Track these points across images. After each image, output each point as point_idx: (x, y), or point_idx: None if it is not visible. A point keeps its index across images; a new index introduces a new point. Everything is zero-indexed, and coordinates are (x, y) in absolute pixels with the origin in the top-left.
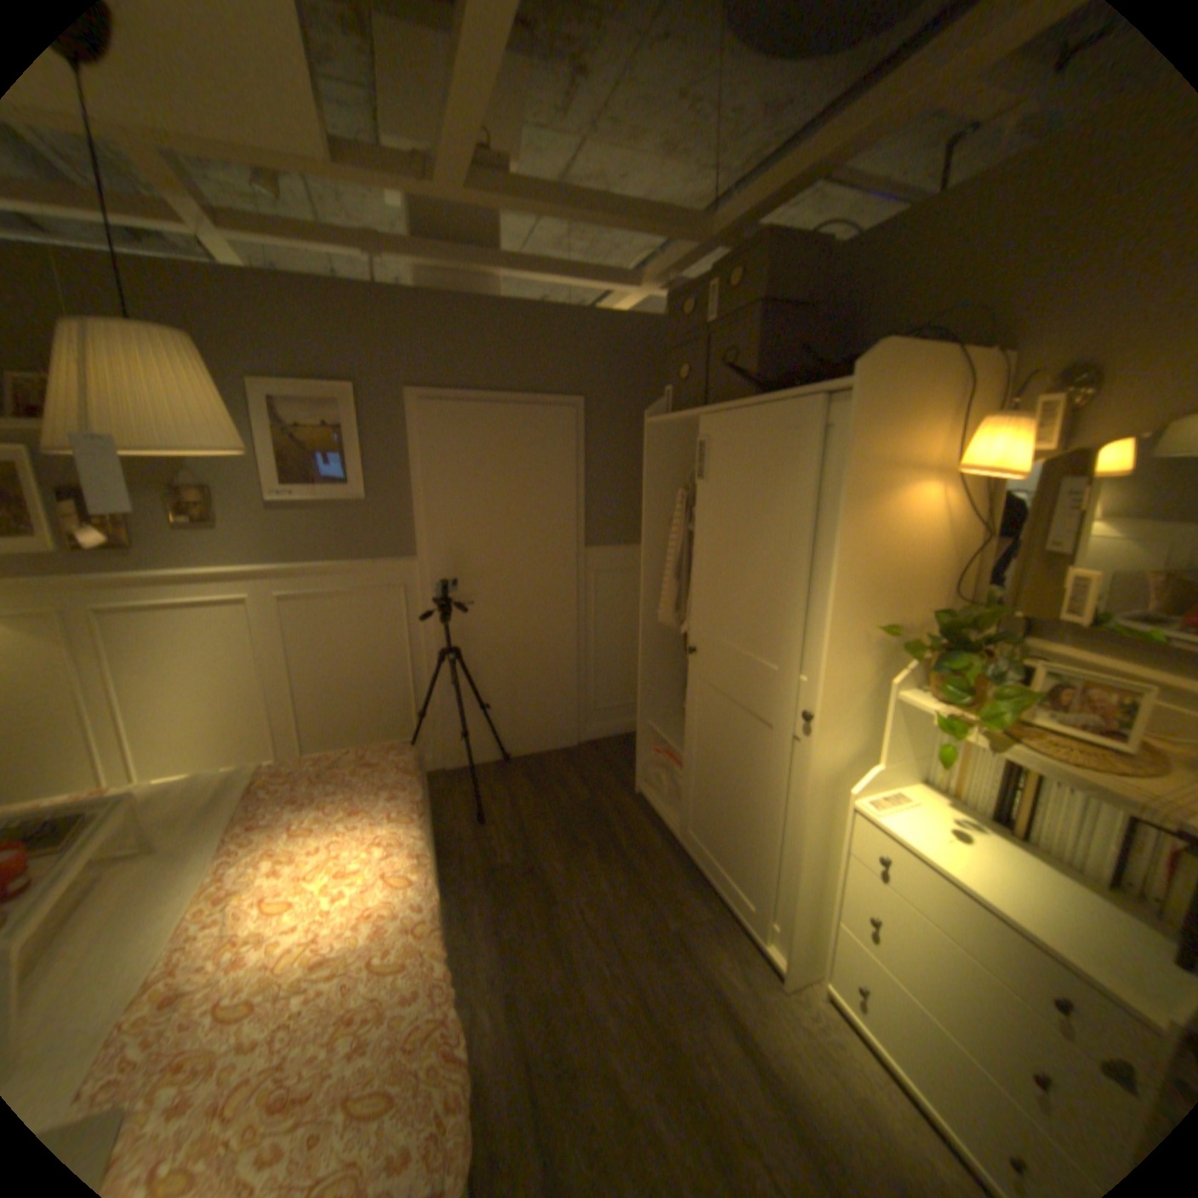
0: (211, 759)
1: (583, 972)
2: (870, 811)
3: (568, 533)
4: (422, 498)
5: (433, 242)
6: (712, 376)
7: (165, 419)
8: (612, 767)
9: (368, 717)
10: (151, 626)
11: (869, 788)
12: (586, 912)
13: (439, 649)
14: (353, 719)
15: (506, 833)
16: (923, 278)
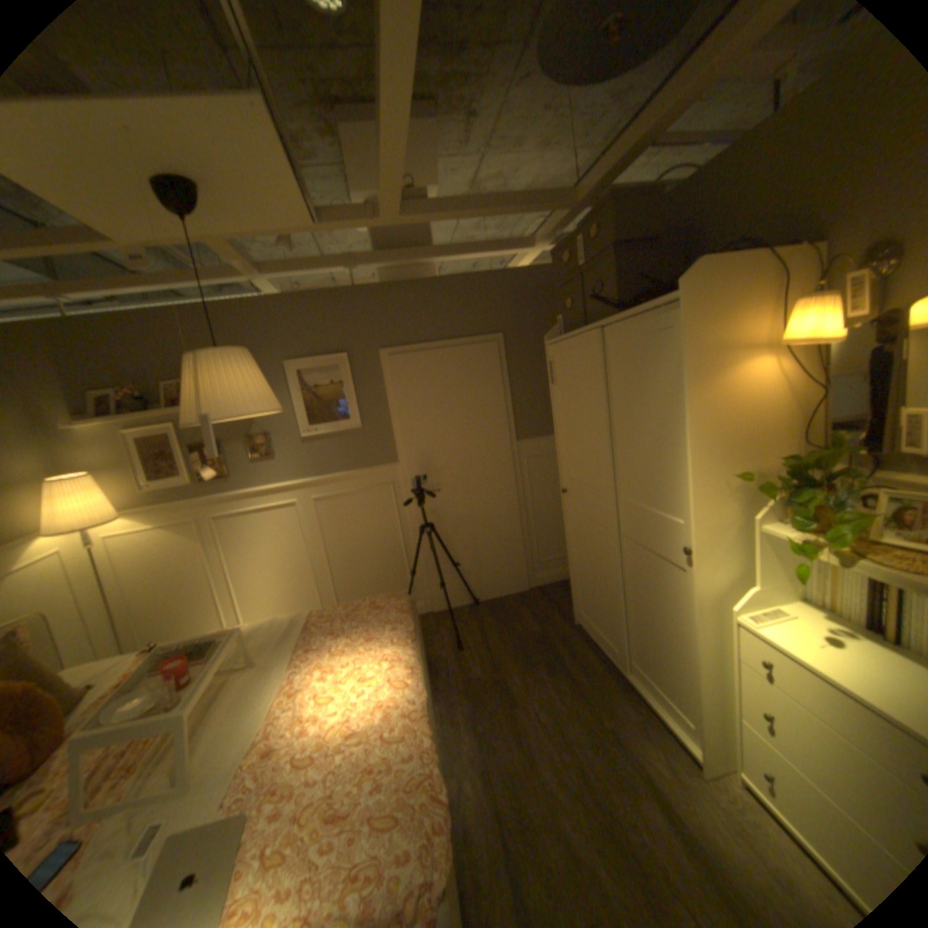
0: (283, 611)
1: (538, 758)
2: (750, 624)
3: (502, 432)
4: (397, 422)
5: (387, 252)
6: (587, 303)
7: (237, 400)
8: (556, 606)
9: (377, 577)
10: (243, 526)
11: (753, 607)
12: (539, 714)
13: (420, 526)
14: (368, 579)
15: (478, 657)
16: (742, 199)
